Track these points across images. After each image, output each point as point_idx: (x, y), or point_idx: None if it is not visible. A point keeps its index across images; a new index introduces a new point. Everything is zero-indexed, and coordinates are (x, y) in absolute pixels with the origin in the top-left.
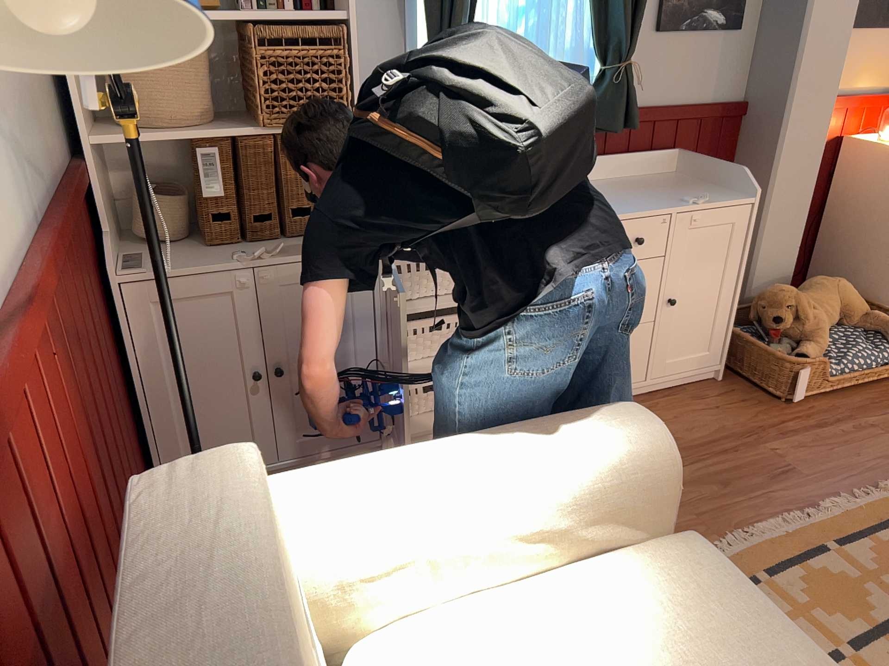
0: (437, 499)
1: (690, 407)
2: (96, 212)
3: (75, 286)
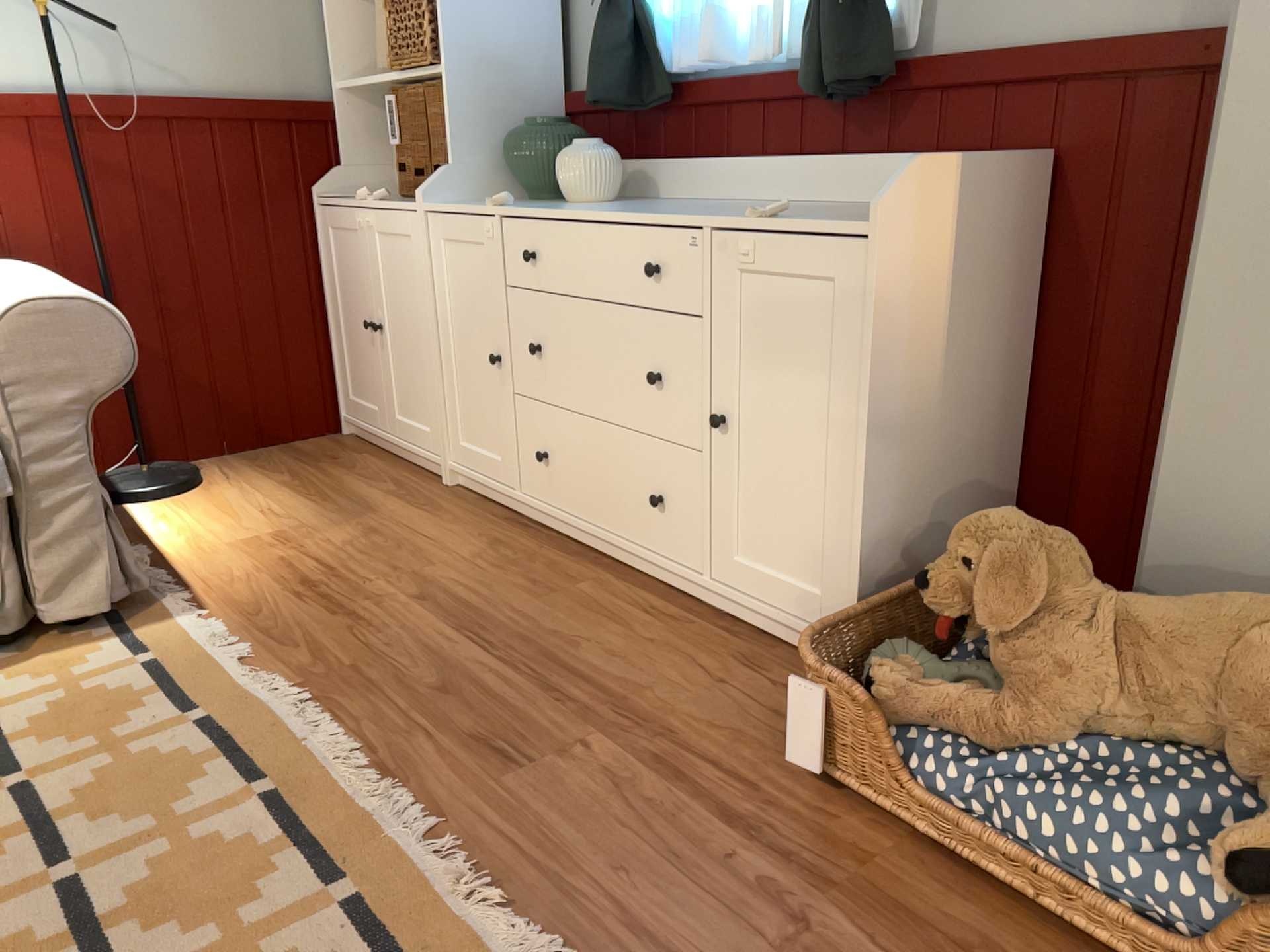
0: None
1: (699, 654)
2: (341, 150)
3: (206, 169)
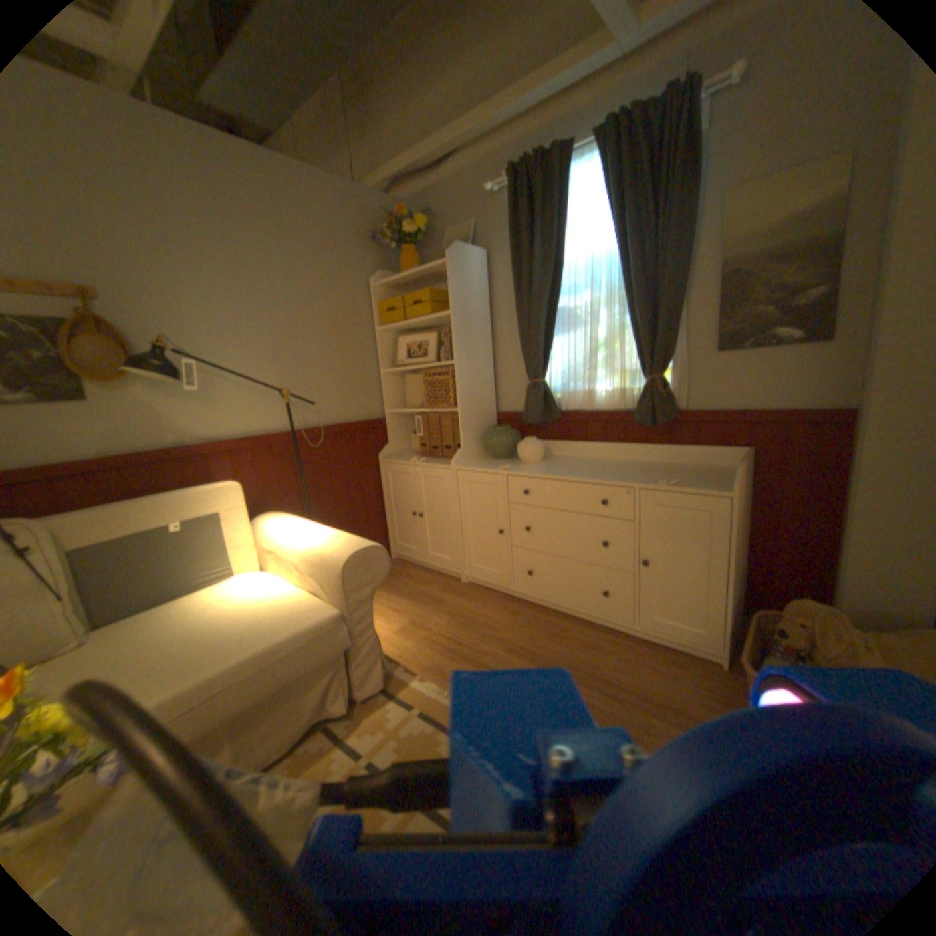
0: (288, 535)
1: (653, 664)
2: (387, 435)
3: (337, 452)
